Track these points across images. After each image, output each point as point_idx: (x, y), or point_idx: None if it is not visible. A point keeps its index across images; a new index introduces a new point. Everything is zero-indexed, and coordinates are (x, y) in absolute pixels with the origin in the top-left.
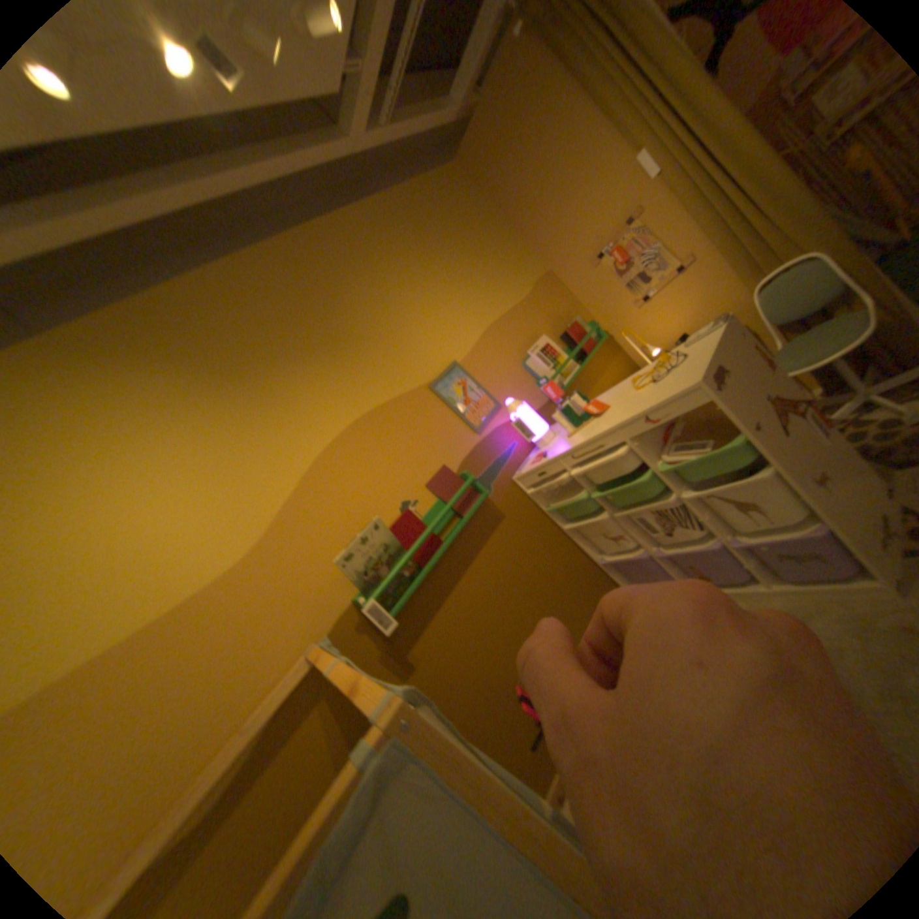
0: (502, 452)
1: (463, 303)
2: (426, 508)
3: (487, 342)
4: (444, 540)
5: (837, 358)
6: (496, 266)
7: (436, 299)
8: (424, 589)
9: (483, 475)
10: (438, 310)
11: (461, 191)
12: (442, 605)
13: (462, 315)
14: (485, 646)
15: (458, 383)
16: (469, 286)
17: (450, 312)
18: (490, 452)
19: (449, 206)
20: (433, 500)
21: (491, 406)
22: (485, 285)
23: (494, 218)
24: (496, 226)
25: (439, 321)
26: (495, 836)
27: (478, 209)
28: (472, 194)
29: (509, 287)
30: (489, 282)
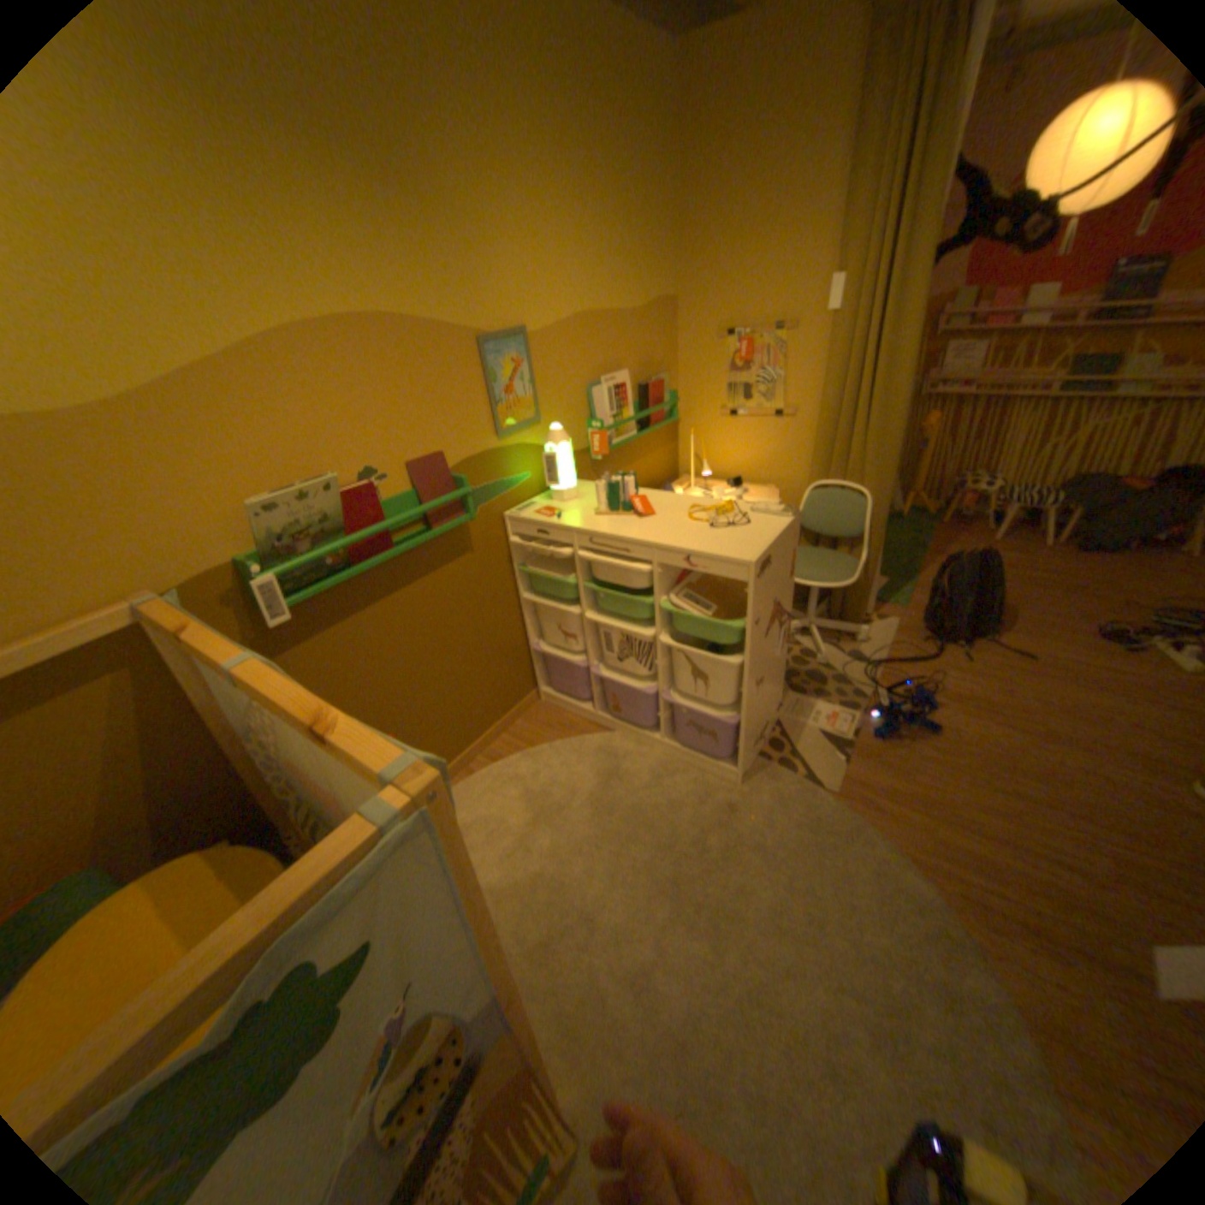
0: (510, 478)
1: (574, 258)
2: (391, 492)
3: (569, 333)
4: (393, 543)
5: (818, 588)
6: (633, 243)
7: (550, 225)
8: (338, 589)
9: (476, 492)
10: (542, 242)
11: (657, 98)
12: (349, 617)
13: (563, 274)
14: (374, 681)
15: (511, 360)
16: (592, 242)
17: (553, 258)
18: (498, 469)
19: (634, 106)
20: (404, 488)
21: (529, 415)
22: (607, 257)
23: (666, 176)
24: (662, 190)
25: (535, 259)
26: (447, 903)
27: (658, 145)
28: (665, 117)
29: (628, 284)
30: (614, 257)
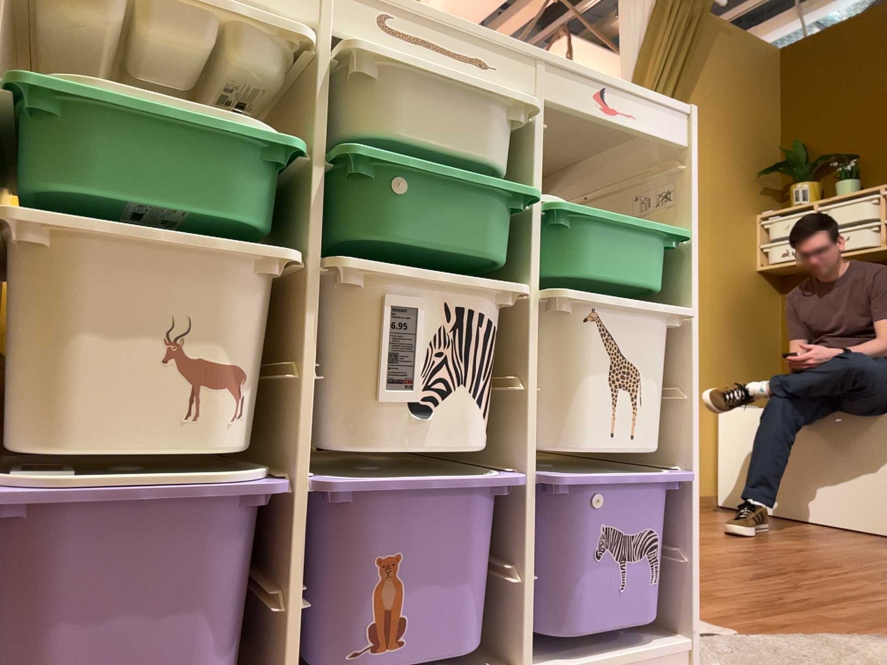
0: None
1: None
2: None
3: None
4: None
5: None
6: None
7: None
8: None
9: None
10: None
11: None
12: None
13: None
14: None
15: None
16: None
17: None
18: None
19: None
20: None
21: None
22: None
23: None
24: None
25: None
26: None
27: None
28: None
29: None
30: None
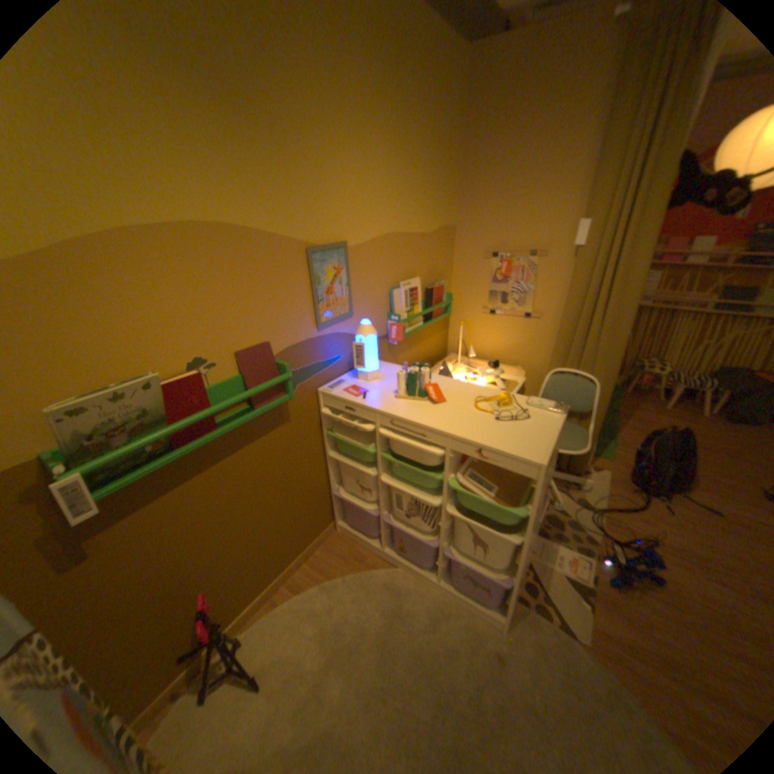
0: (325, 360)
1: (388, 191)
2: (220, 377)
3: (380, 248)
4: (218, 421)
5: (562, 454)
6: (430, 184)
7: (372, 164)
8: (159, 468)
9: (297, 372)
10: (365, 176)
11: (455, 83)
12: (169, 491)
13: (379, 202)
14: (190, 544)
15: (334, 267)
16: (402, 181)
17: (373, 190)
18: (316, 353)
19: (439, 85)
20: (232, 373)
21: (345, 310)
22: (412, 193)
23: (456, 139)
24: (452, 149)
25: (359, 188)
26: None
27: (453, 116)
28: (458, 97)
29: (425, 214)
30: (417, 193)
